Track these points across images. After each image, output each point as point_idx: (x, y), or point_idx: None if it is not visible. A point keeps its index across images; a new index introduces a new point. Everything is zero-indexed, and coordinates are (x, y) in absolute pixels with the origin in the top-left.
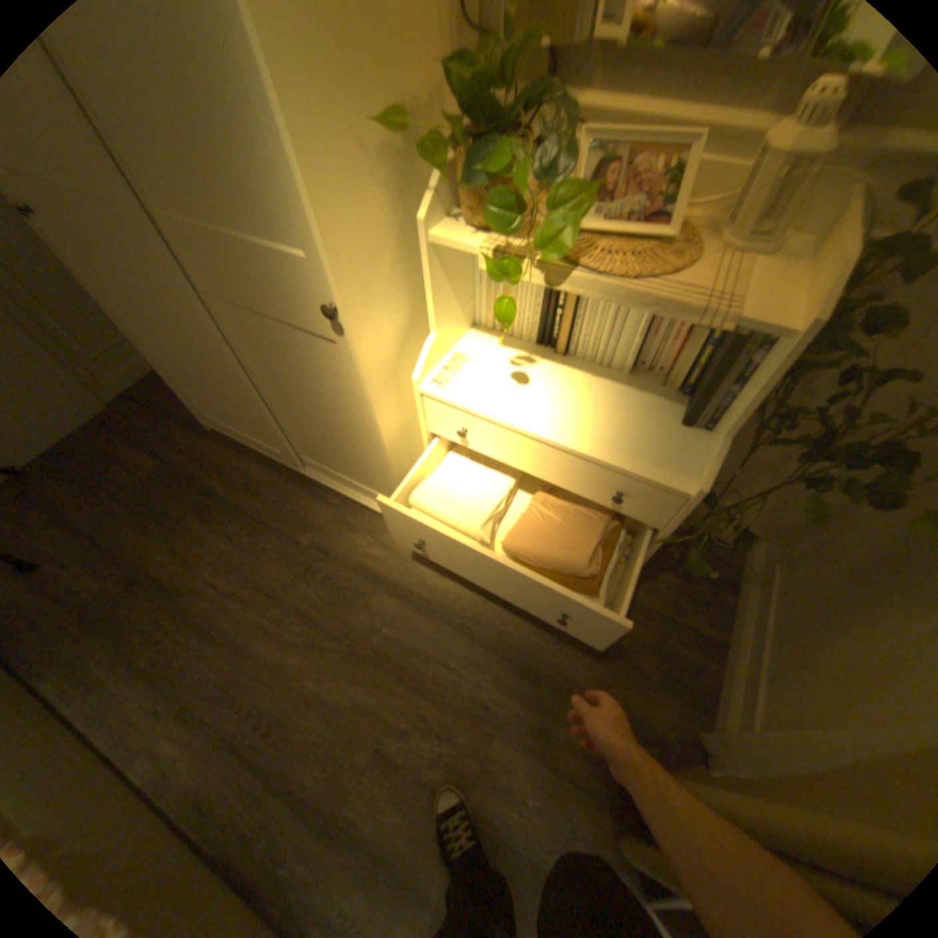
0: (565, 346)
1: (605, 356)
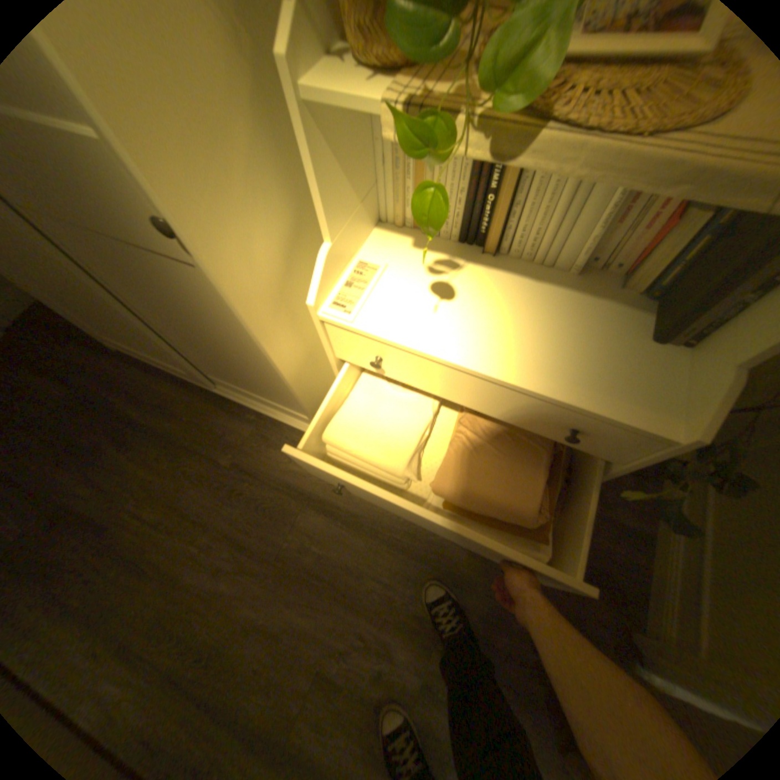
0: (496, 243)
1: (548, 254)
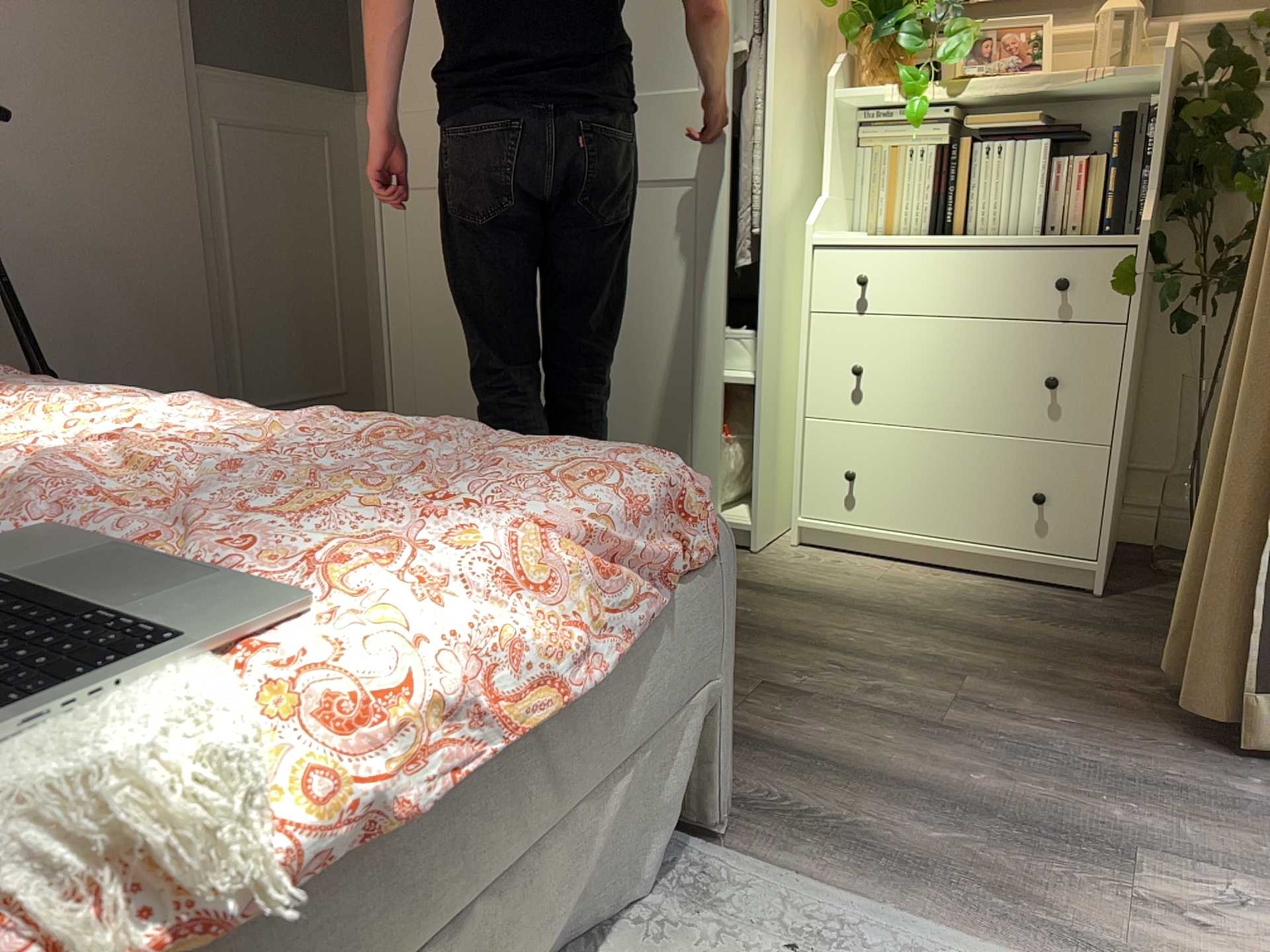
0: (962, 223)
1: (1010, 224)
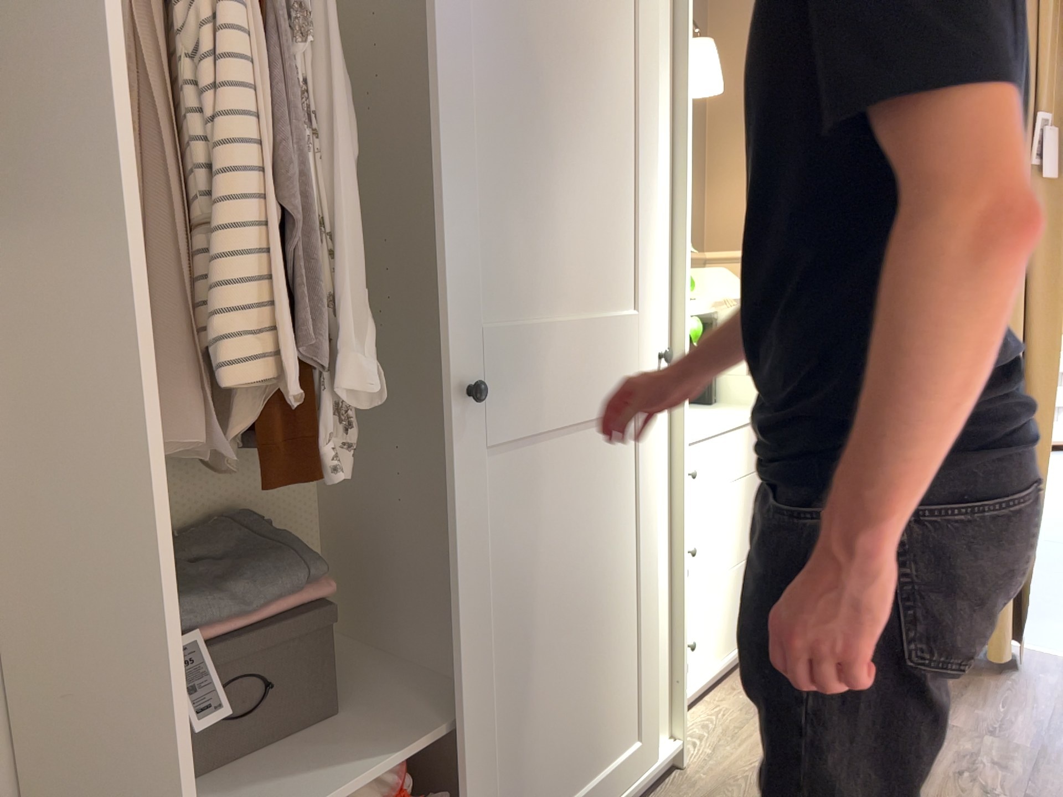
0: None
1: None
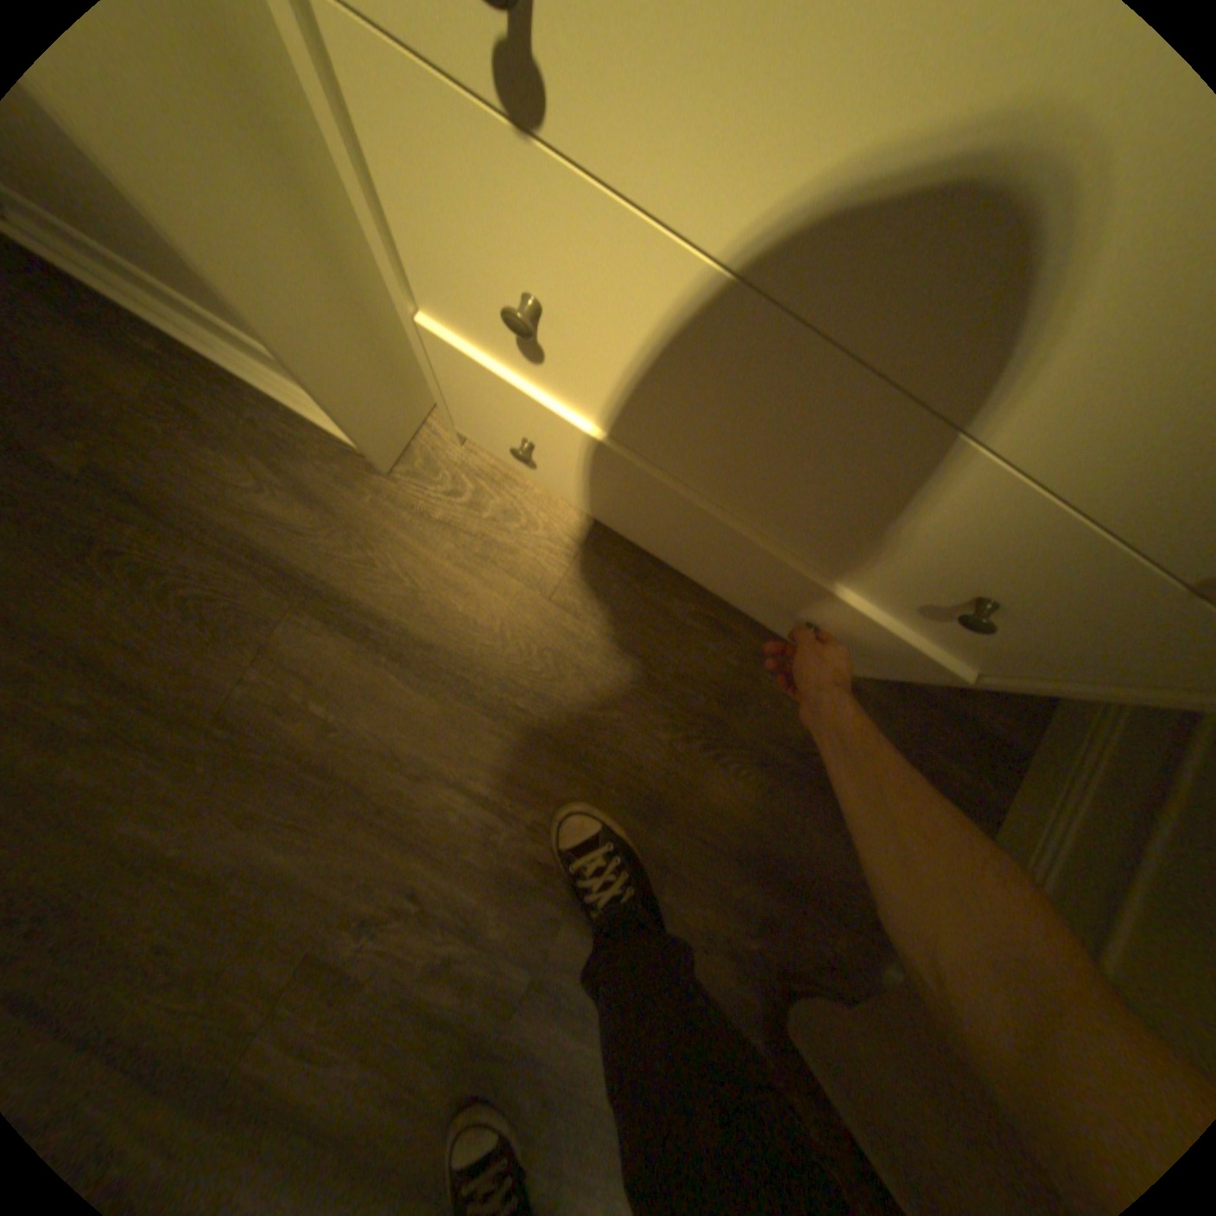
0: None
1: None
